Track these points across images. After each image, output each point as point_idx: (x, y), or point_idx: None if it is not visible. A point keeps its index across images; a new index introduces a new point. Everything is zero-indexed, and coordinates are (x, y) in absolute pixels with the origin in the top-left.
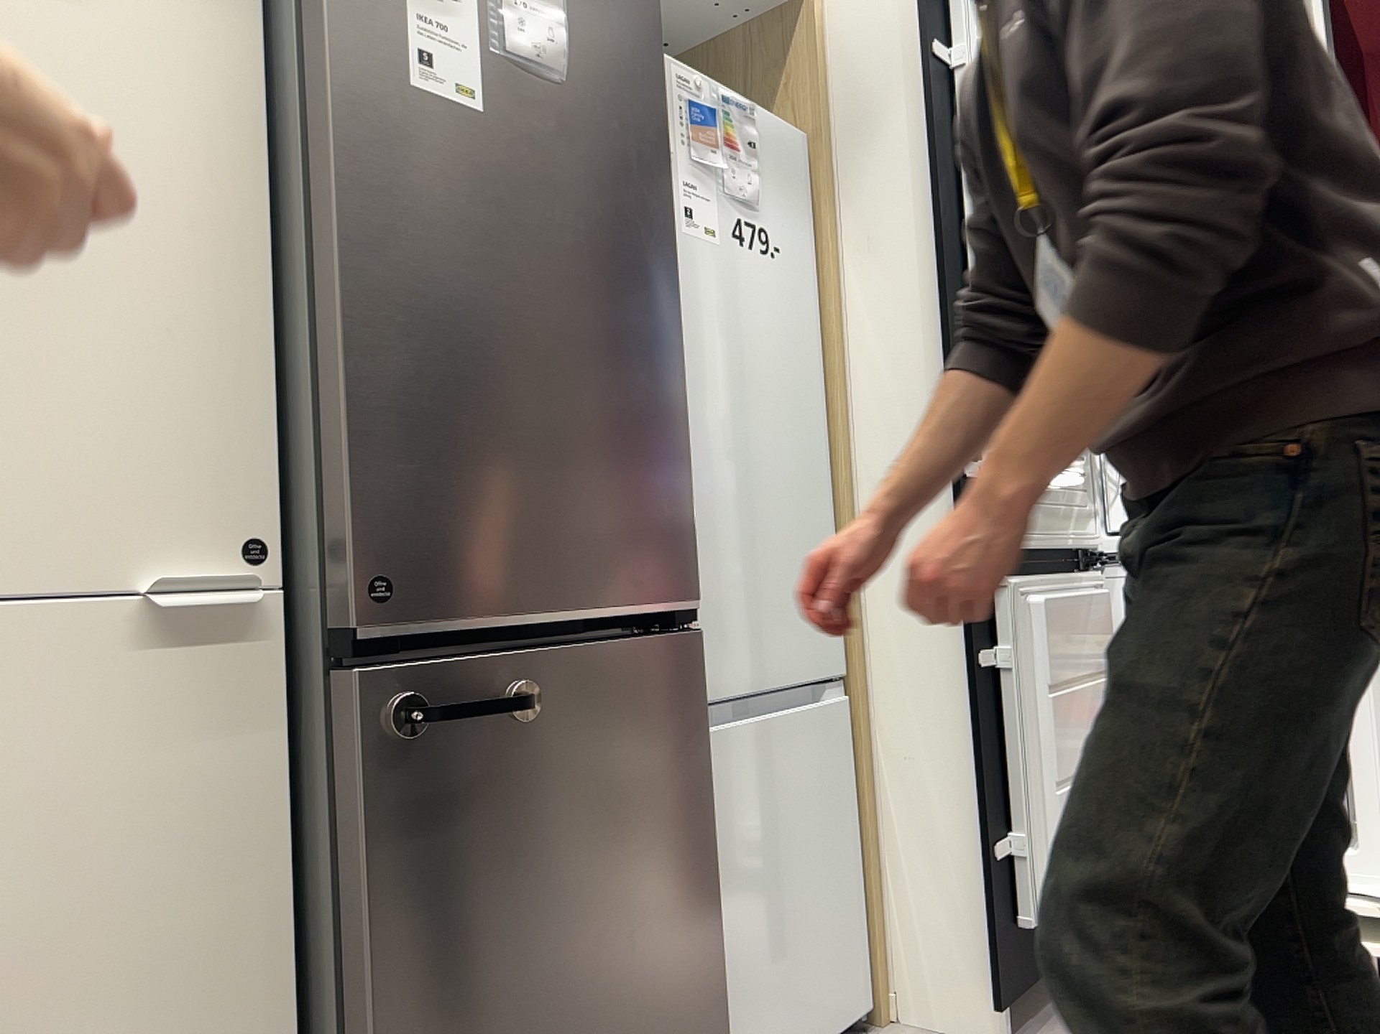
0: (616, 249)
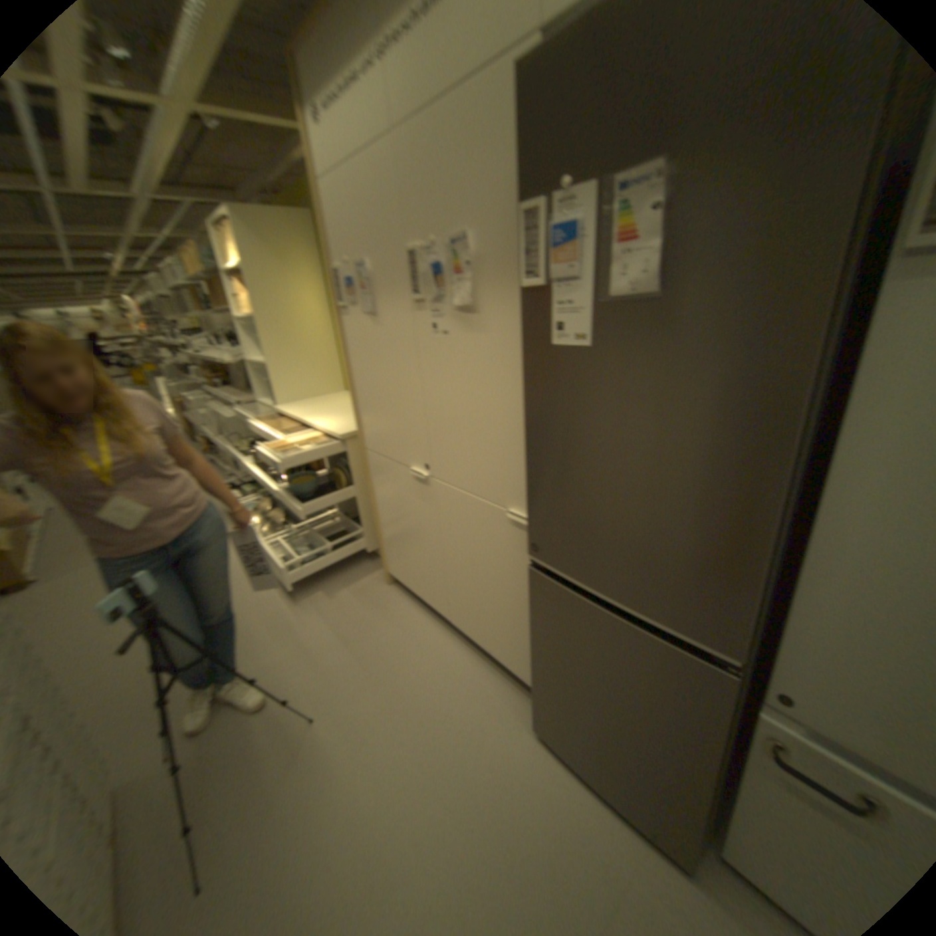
0: (699, 414)
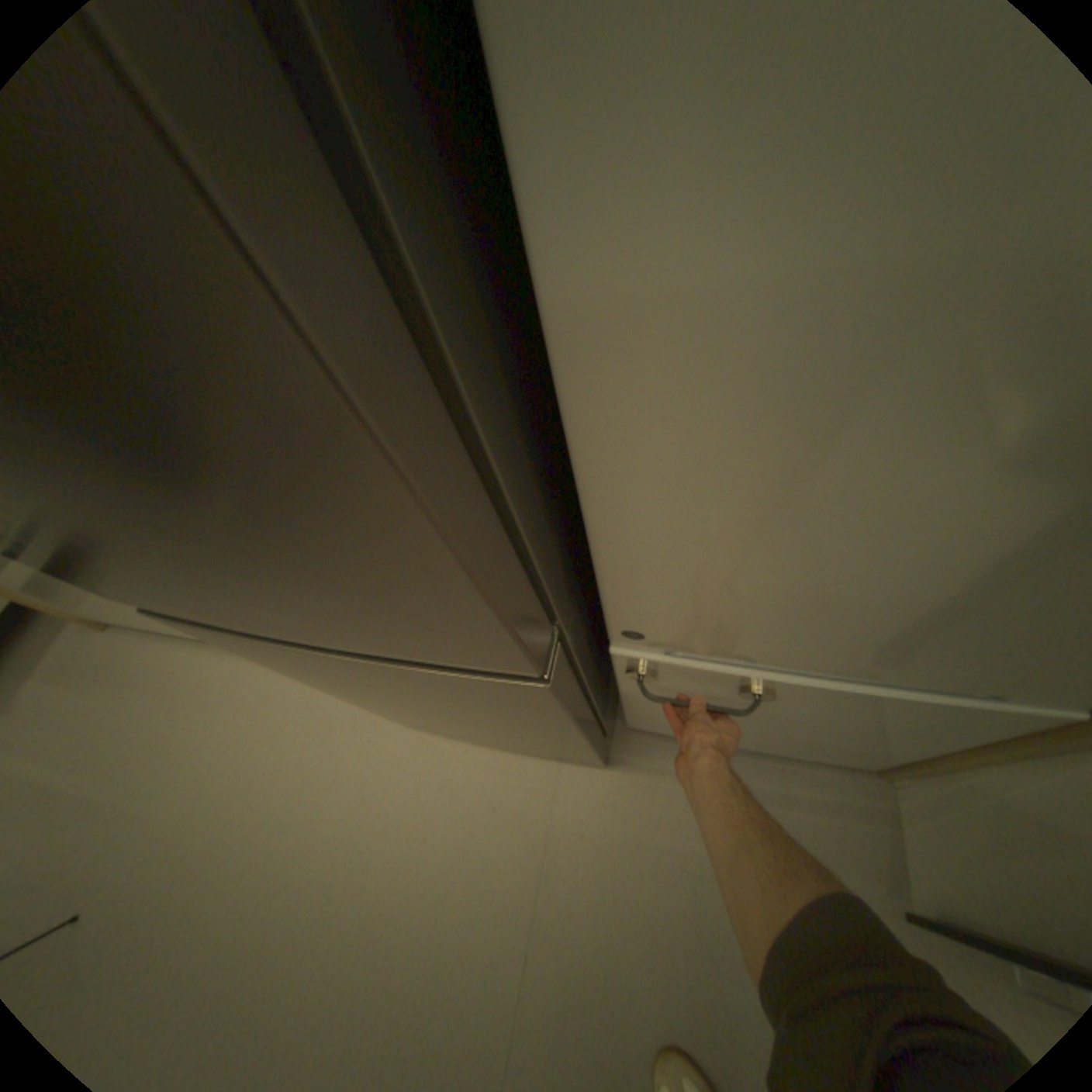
0: None
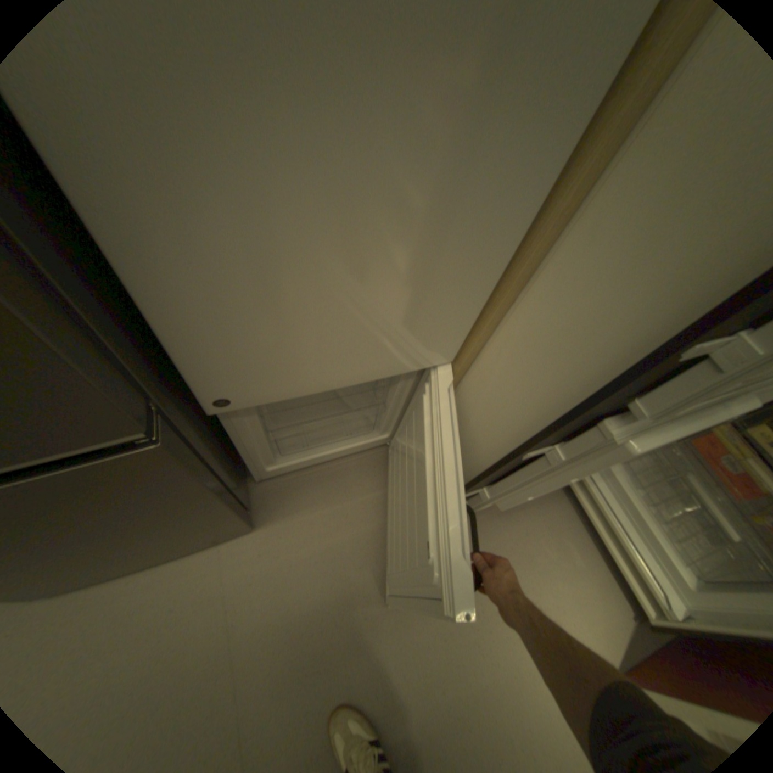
0: None
